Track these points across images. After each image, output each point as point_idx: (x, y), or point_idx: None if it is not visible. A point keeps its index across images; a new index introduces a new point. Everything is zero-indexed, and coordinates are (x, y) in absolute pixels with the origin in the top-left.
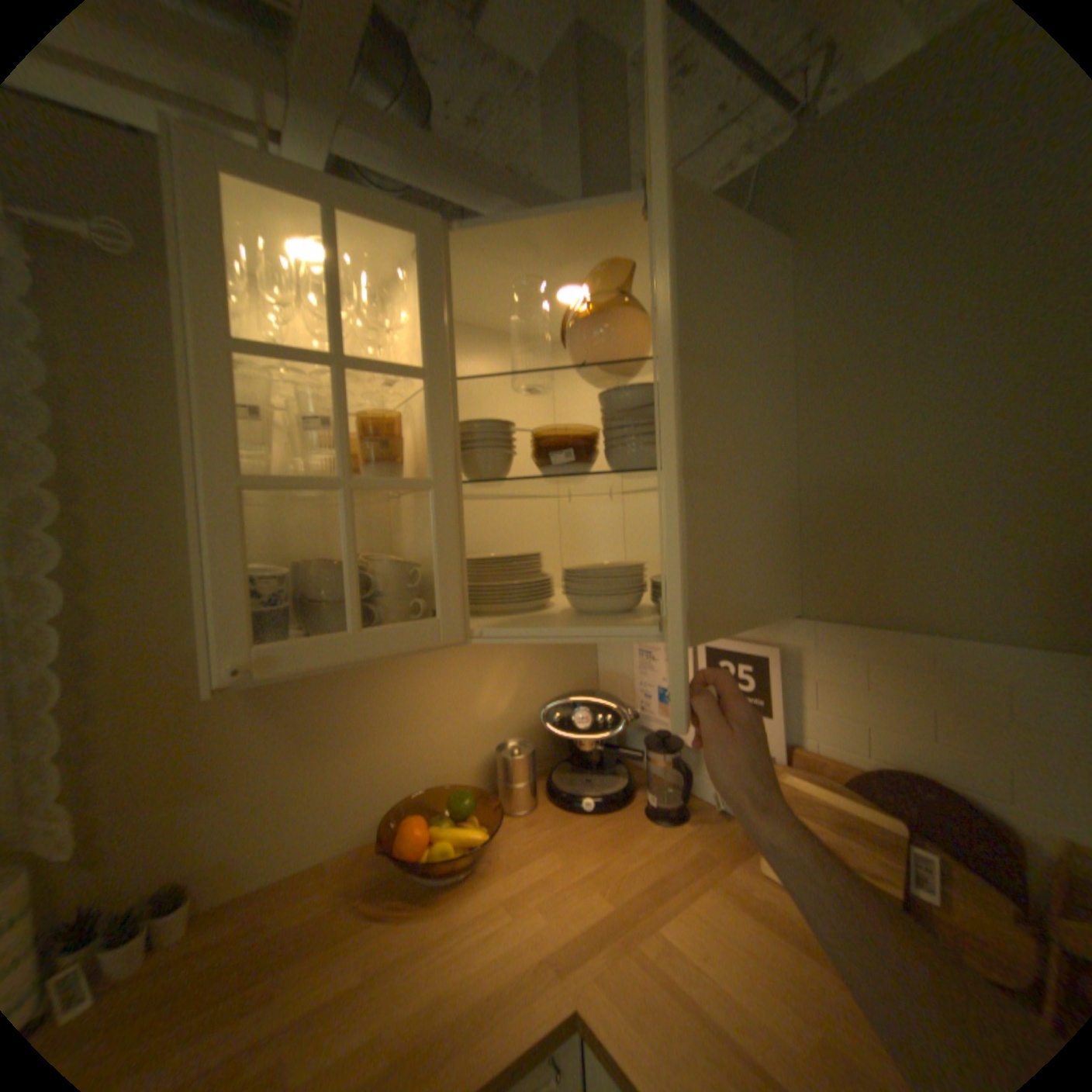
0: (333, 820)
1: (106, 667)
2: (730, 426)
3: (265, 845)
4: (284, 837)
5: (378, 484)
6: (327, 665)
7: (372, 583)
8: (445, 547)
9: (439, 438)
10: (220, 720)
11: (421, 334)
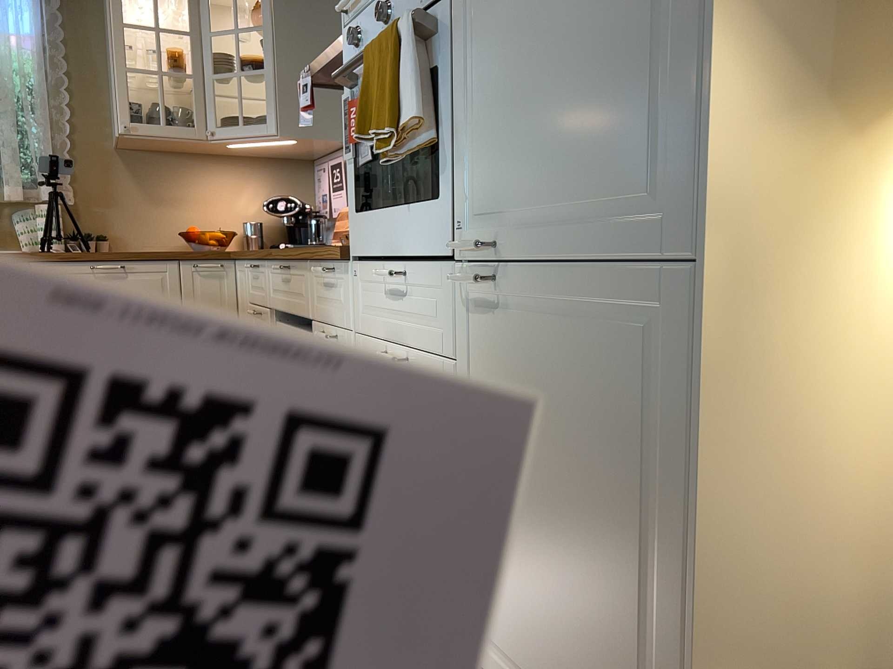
0: (164, 235)
1: (80, 147)
2: (301, 55)
3: (136, 235)
4: (143, 235)
5: (171, 75)
6: (153, 135)
7: (171, 113)
8: (197, 101)
9: (195, 59)
10: (118, 178)
11: (193, 18)
